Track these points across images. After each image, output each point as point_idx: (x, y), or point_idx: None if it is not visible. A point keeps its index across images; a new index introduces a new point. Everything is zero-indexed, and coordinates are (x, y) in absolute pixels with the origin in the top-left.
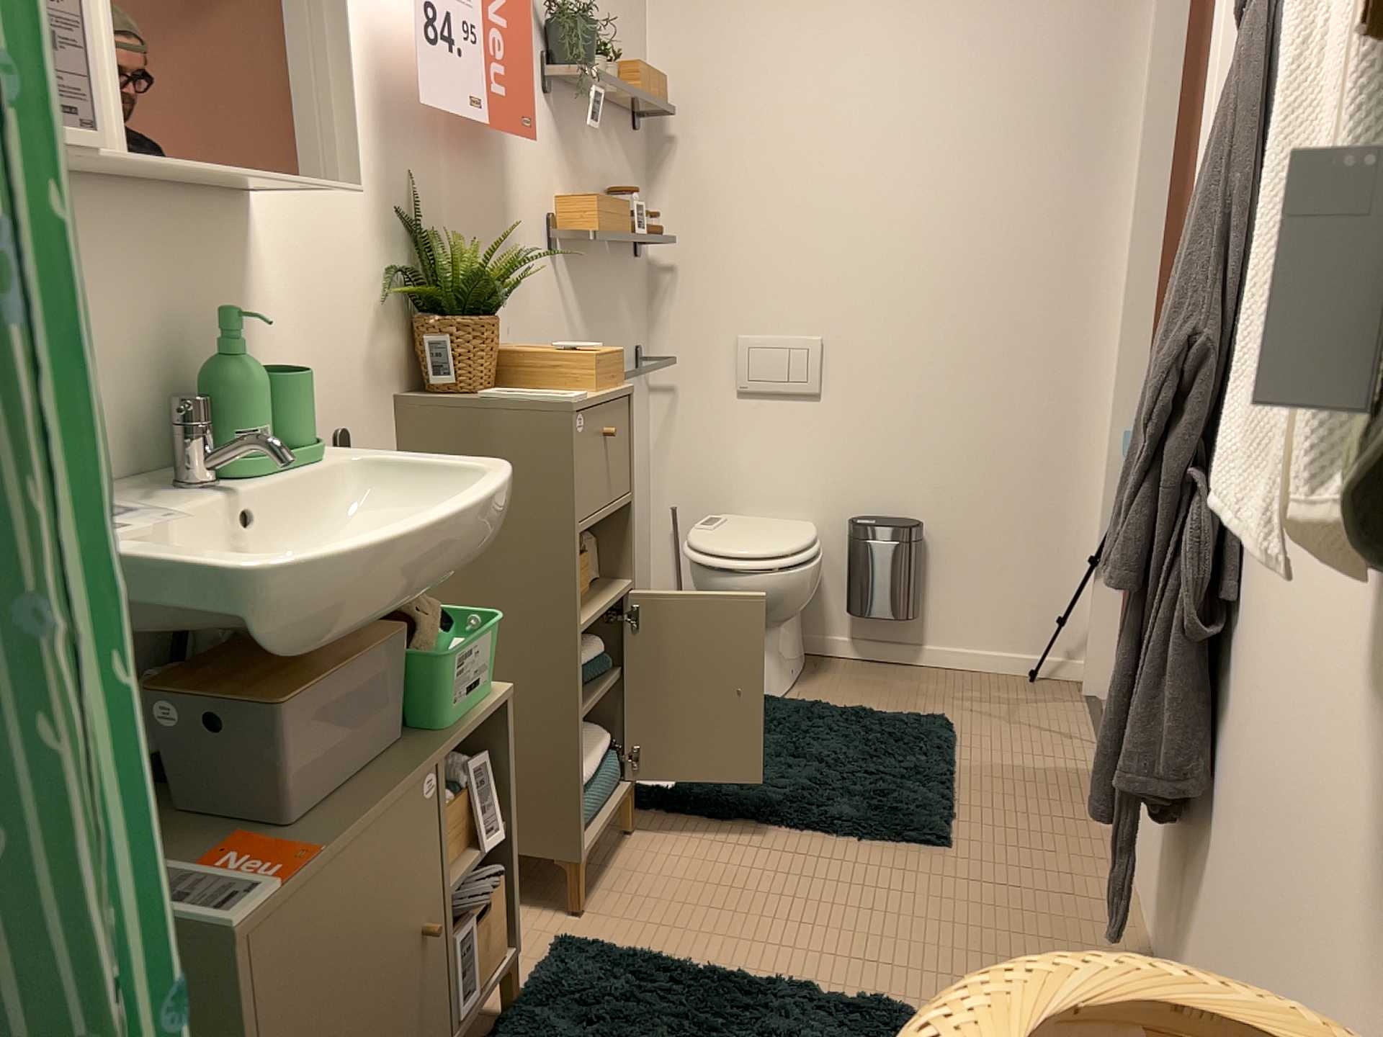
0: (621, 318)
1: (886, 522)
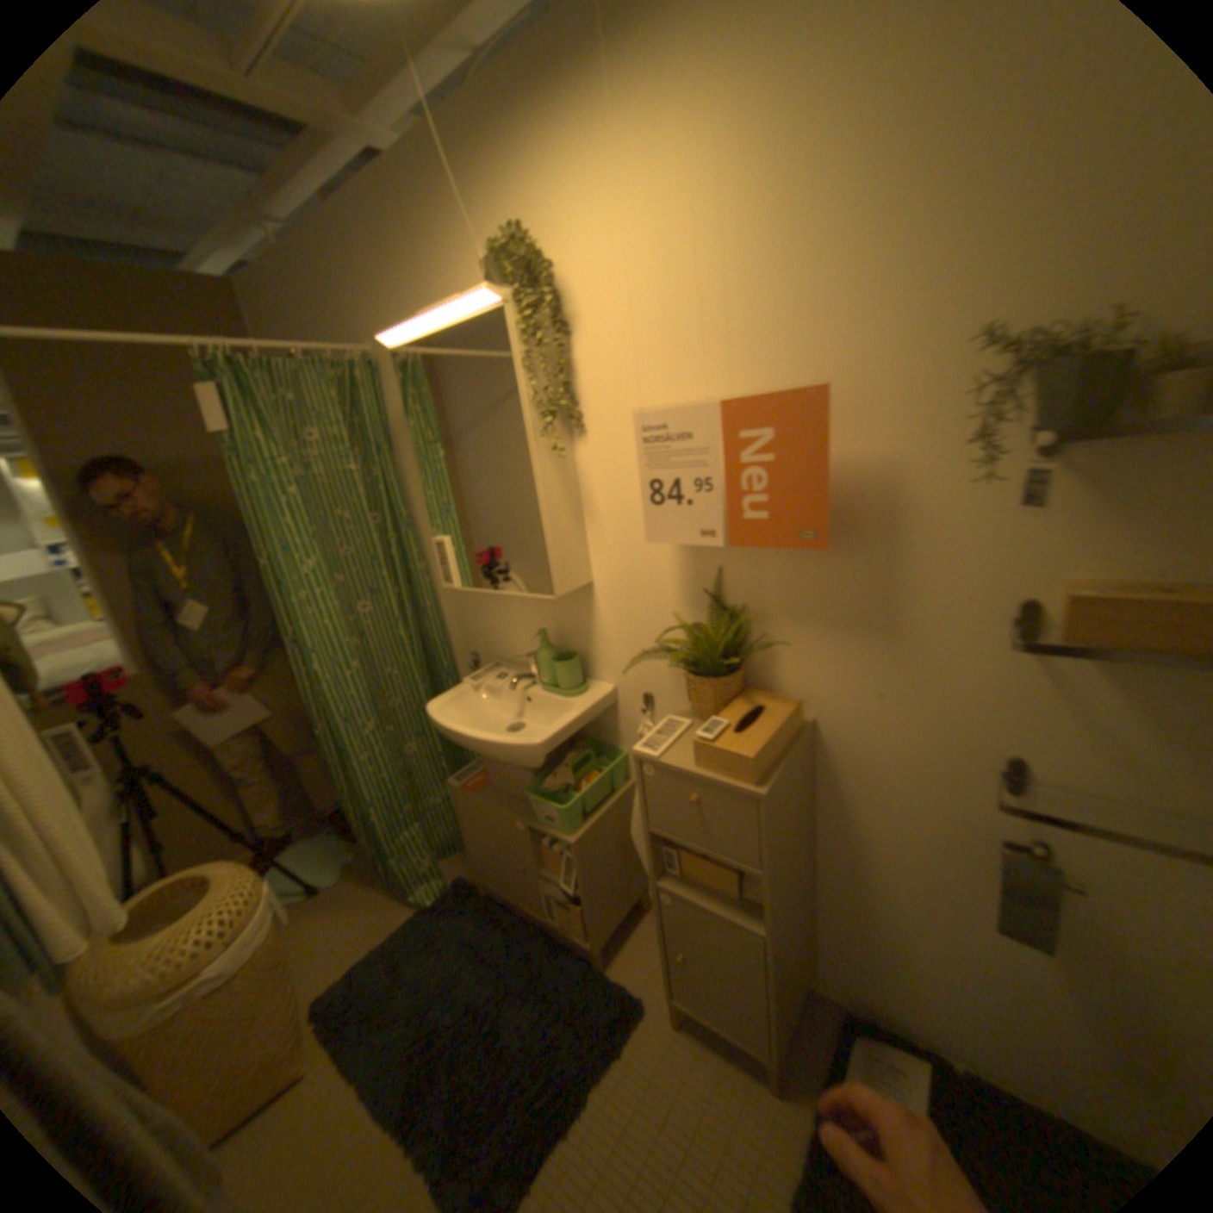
0: None
1: None
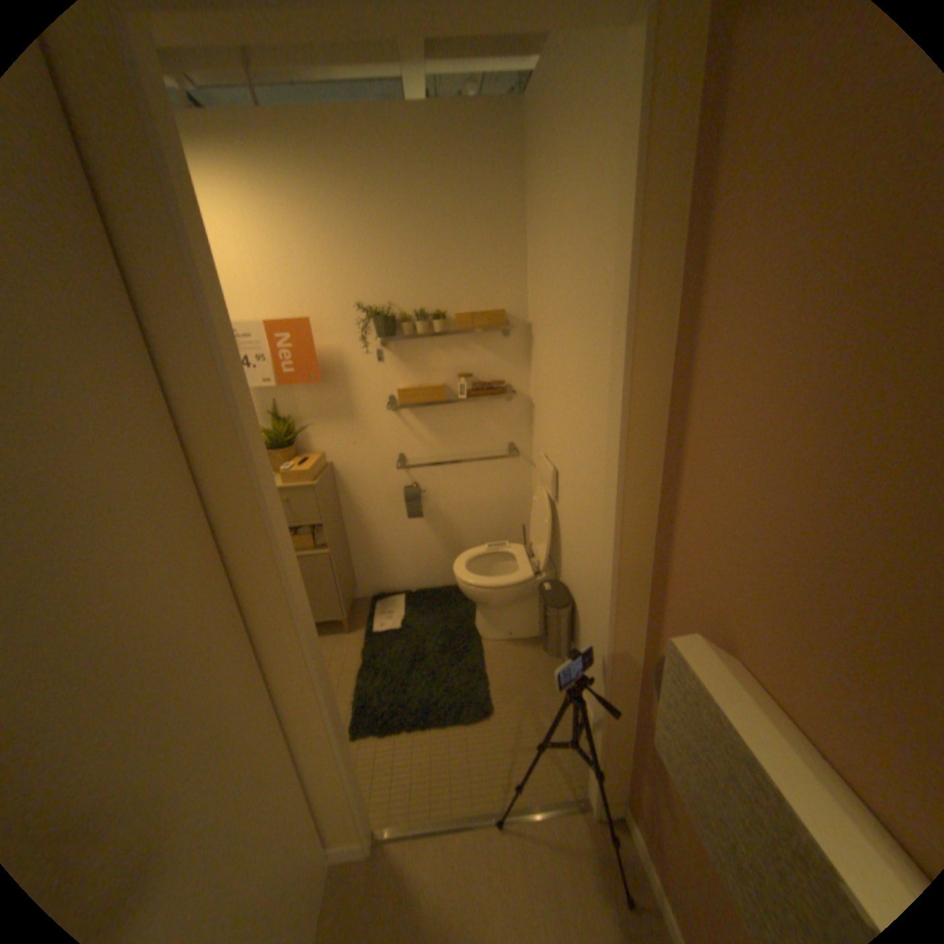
0: (480, 428)
1: (559, 593)
